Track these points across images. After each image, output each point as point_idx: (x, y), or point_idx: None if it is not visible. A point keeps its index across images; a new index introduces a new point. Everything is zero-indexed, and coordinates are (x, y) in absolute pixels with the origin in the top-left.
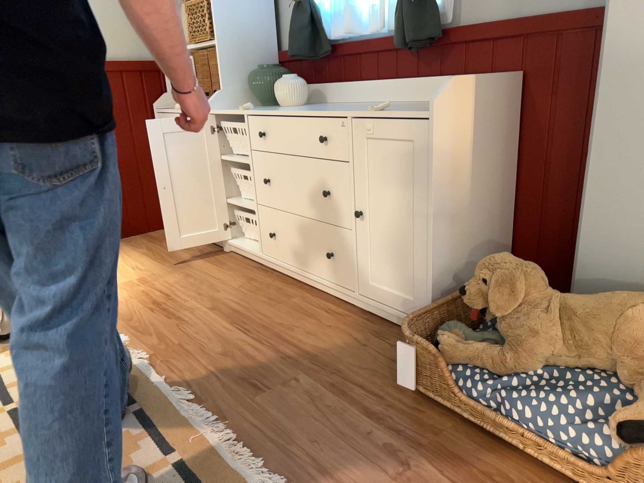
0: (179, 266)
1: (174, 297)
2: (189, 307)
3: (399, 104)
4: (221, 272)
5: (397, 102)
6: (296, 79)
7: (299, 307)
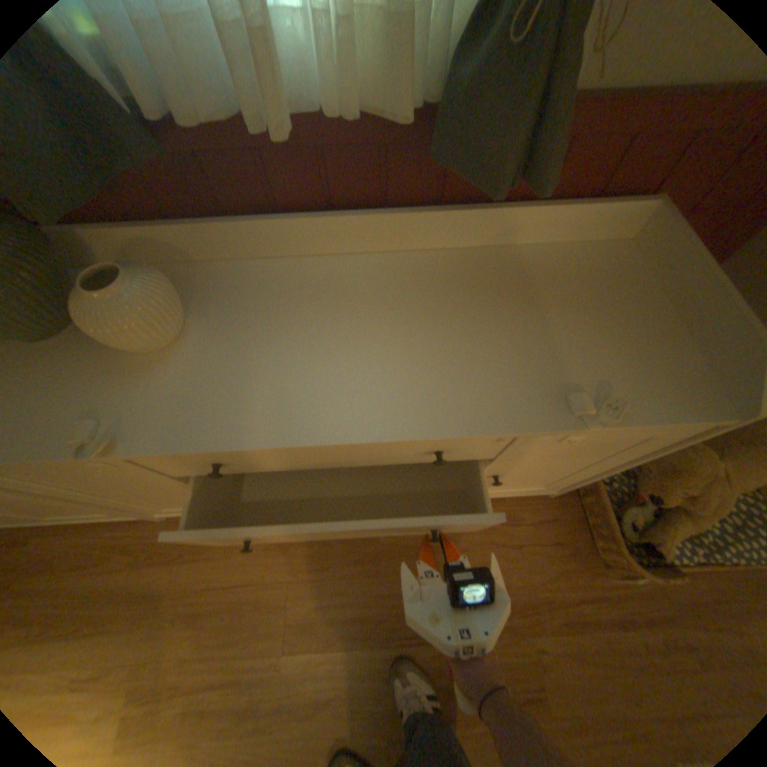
0: (141, 610)
1: (247, 677)
2: (298, 671)
3: (437, 263)
4: (225, 565)
5: (410, 249)
6: (143, 277)
7: (404, 545)
